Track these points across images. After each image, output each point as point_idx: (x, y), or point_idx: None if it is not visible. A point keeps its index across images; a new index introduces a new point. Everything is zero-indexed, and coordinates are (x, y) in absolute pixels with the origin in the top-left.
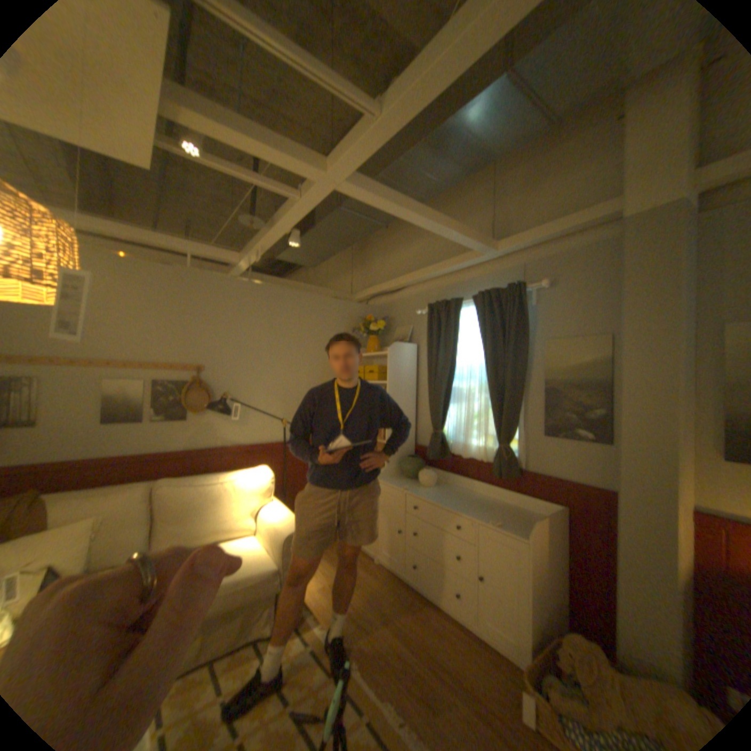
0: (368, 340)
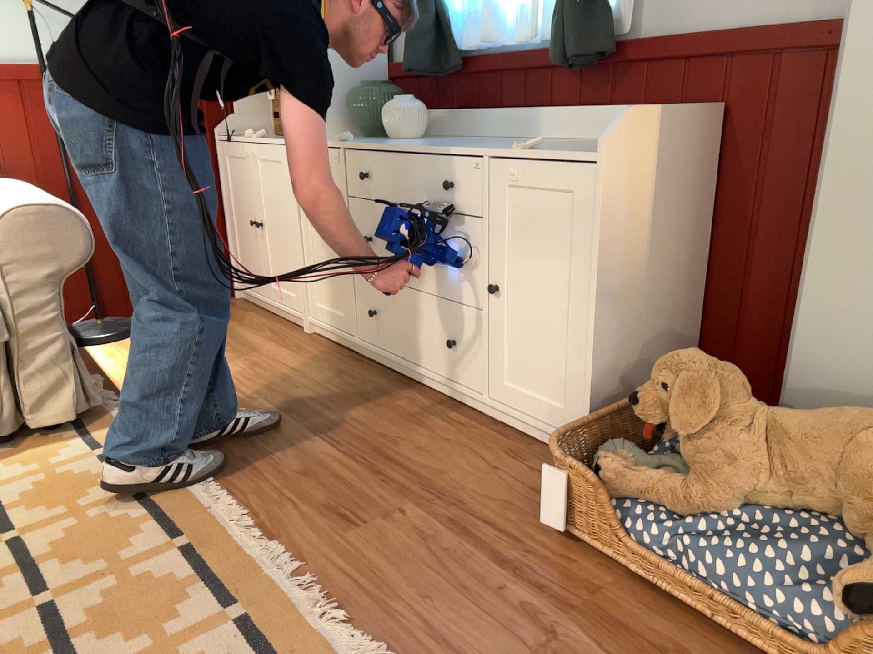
0: None
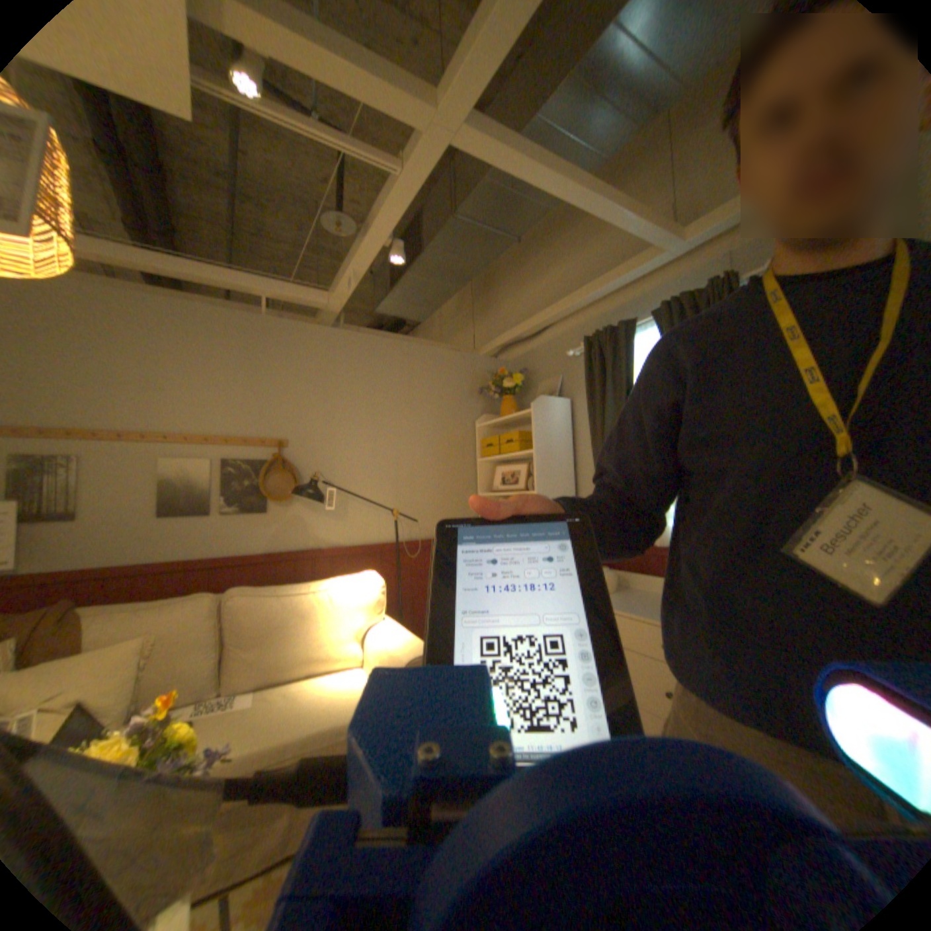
0: (502, 405)
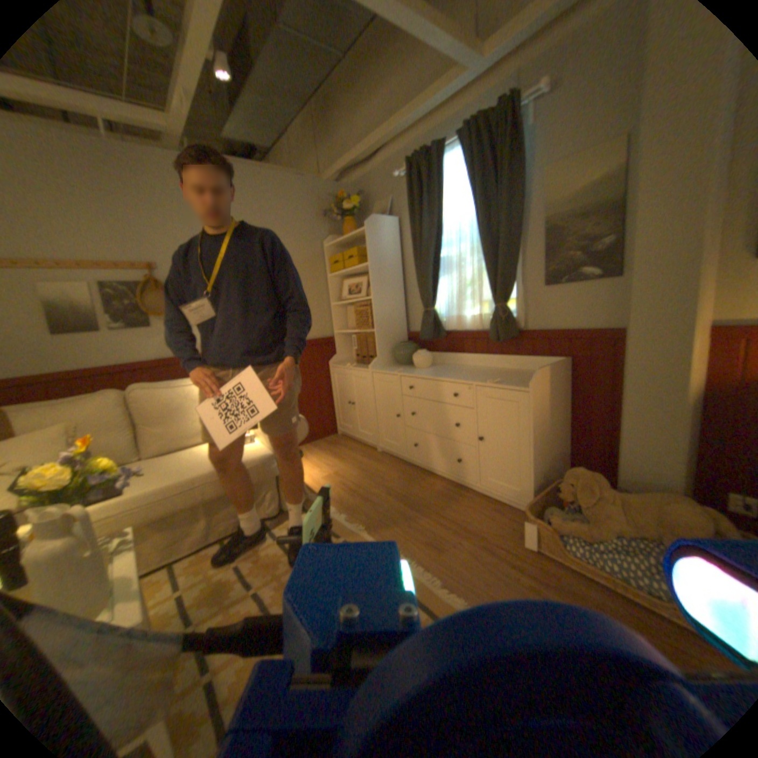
0: (345, 226)
